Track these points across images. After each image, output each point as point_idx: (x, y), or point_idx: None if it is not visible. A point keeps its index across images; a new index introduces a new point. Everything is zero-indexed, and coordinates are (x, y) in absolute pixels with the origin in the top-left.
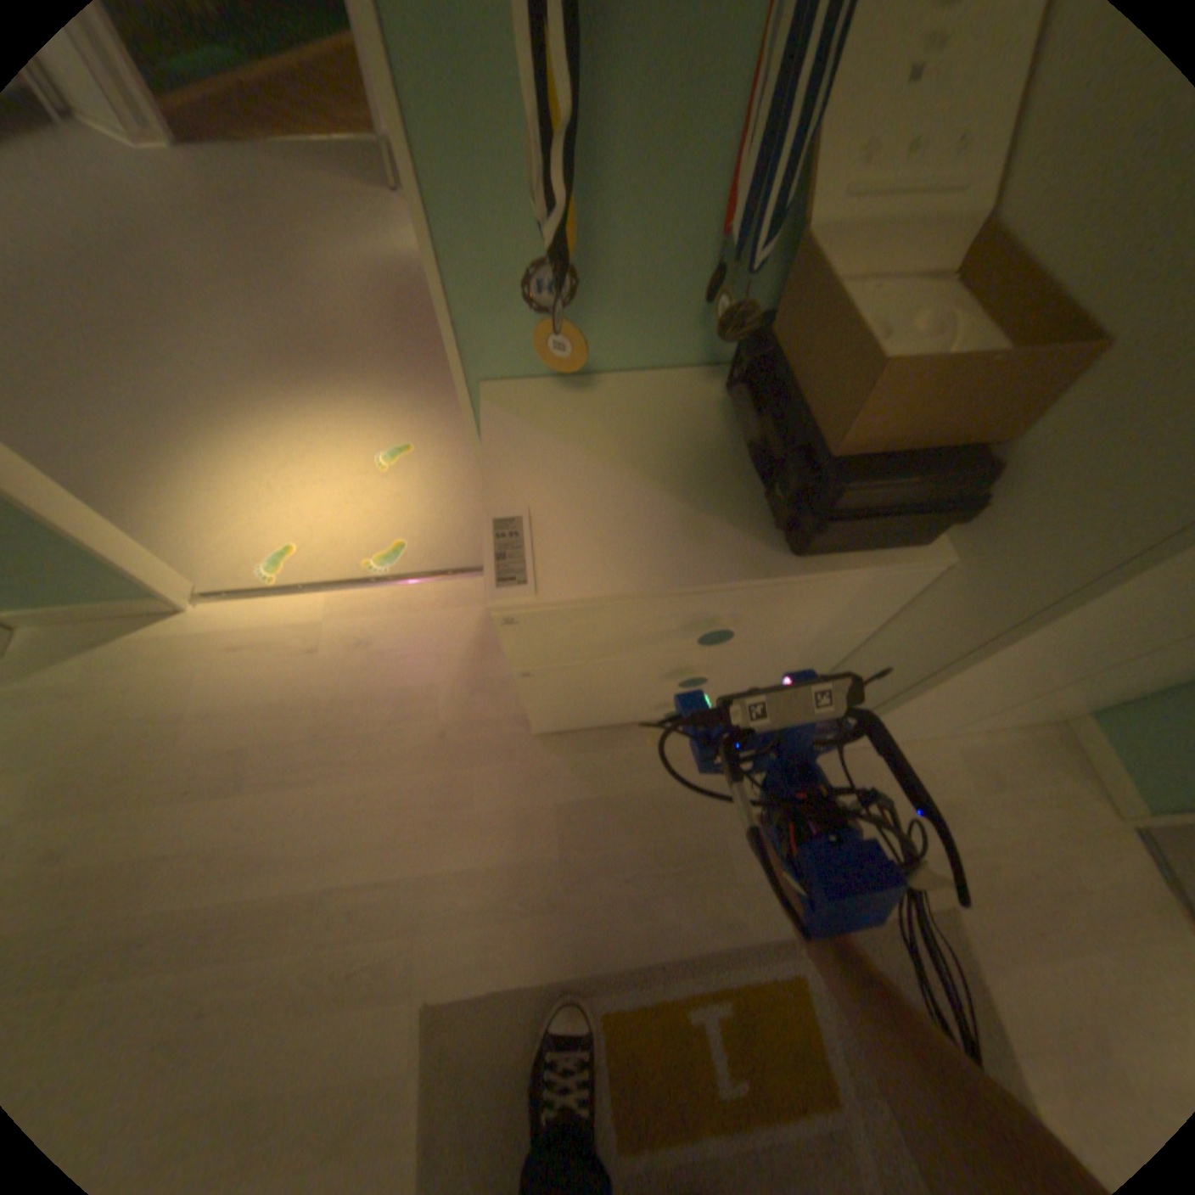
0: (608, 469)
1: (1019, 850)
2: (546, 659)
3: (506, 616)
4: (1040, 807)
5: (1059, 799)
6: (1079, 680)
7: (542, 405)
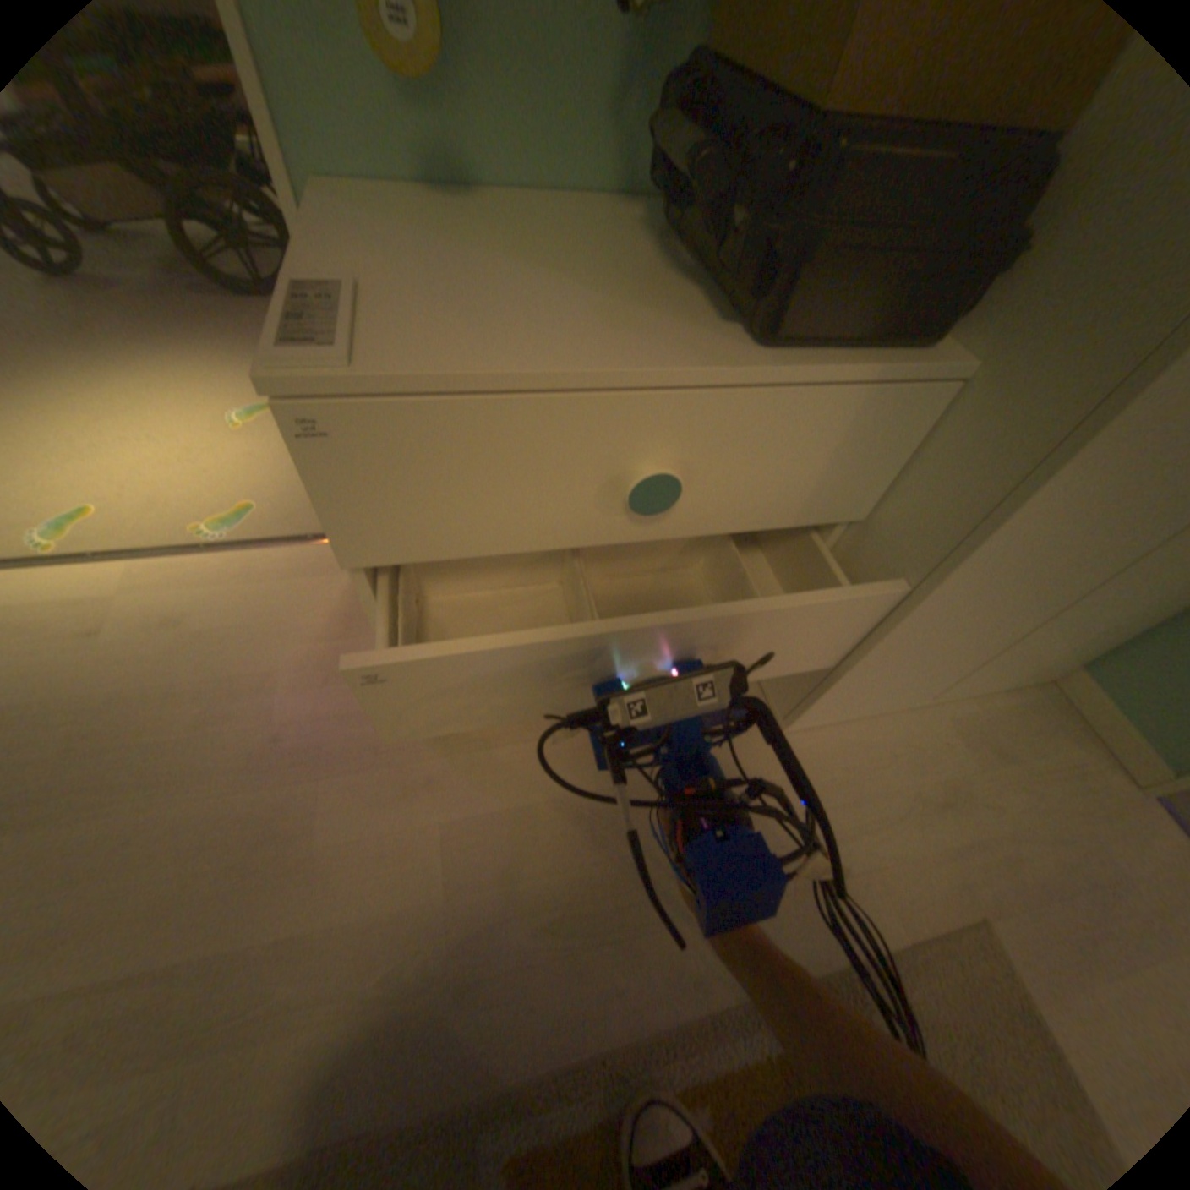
0: (486, 254)
1: (1040, 835)
2: (400, 550)
3: (303, 415)
4: (1050, 781)
5: (1068, 769)
6: (1103, 583)
7: (397, 199)
